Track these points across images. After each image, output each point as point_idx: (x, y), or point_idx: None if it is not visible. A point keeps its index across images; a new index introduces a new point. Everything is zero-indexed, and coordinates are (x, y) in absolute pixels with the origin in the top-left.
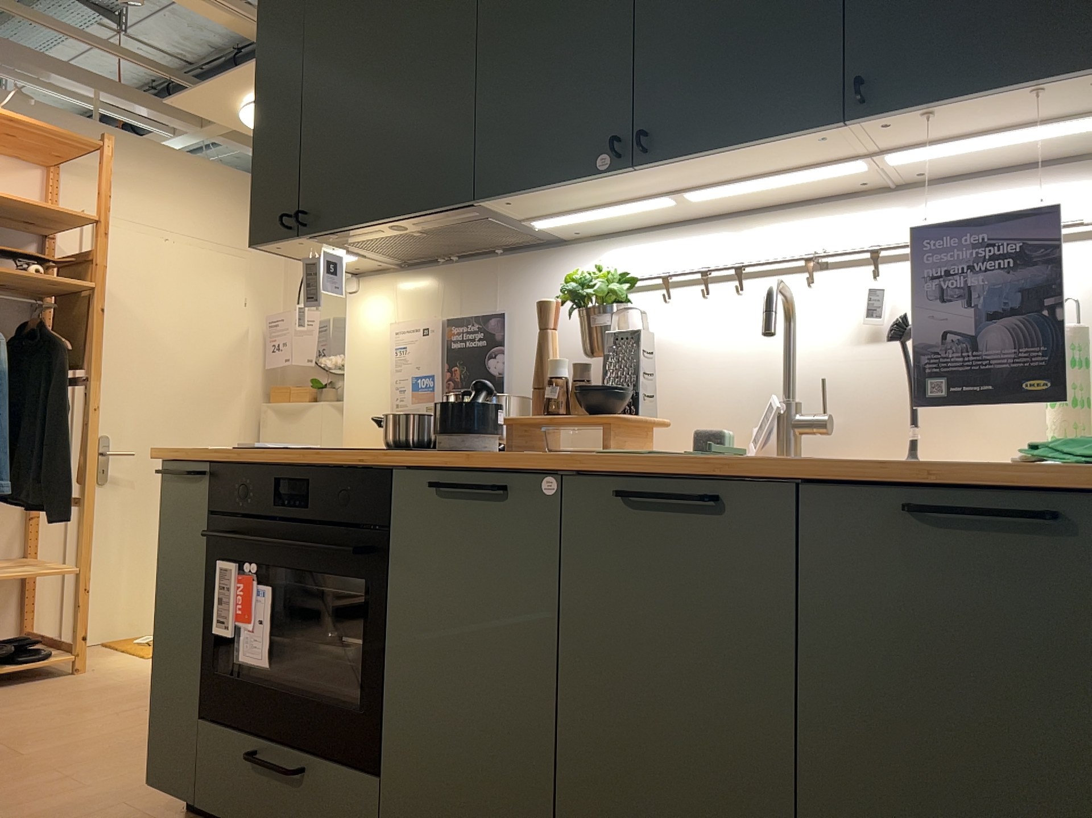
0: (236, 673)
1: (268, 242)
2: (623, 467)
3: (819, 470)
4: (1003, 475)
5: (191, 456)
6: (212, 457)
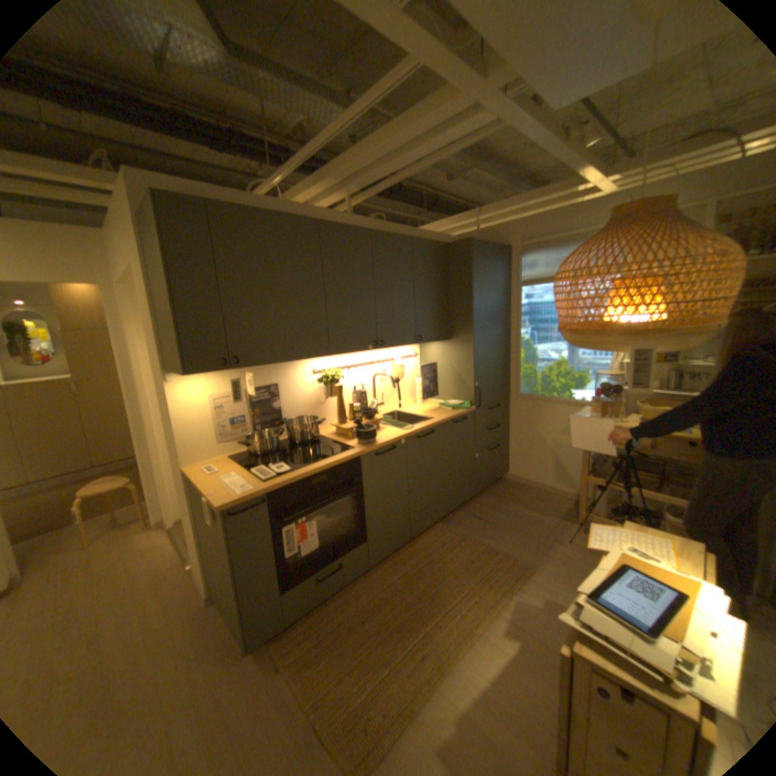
0: (286, 567)
1: (198, 373)
2: (418, 431)
3: (445, 420)
4: (457, 413)
5: (255, 496)
6: (265, 490)
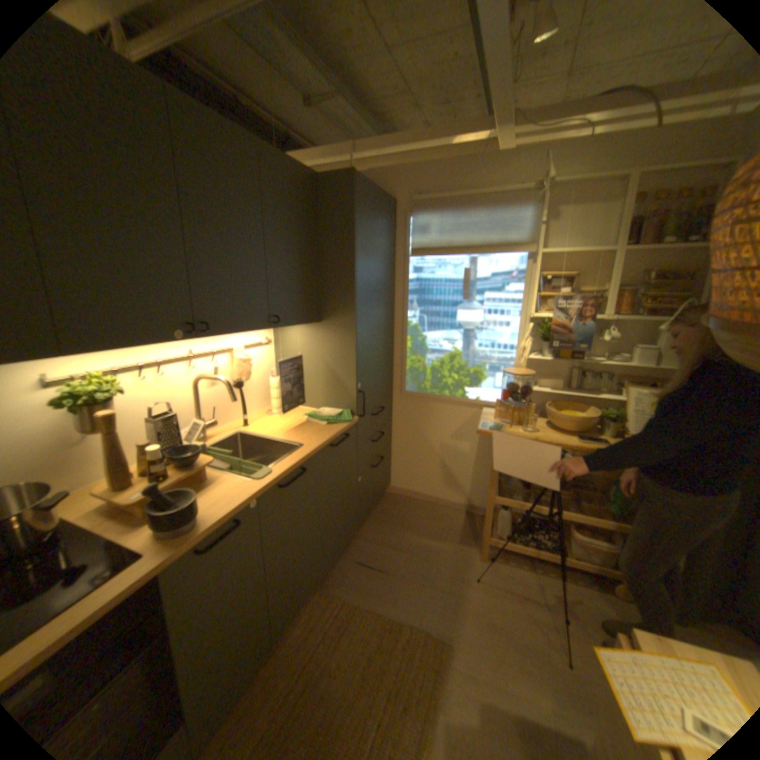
0: None
1: None
2: (280, 478)
3: (321, 447)
4: (336, 430)
5: None
6: None
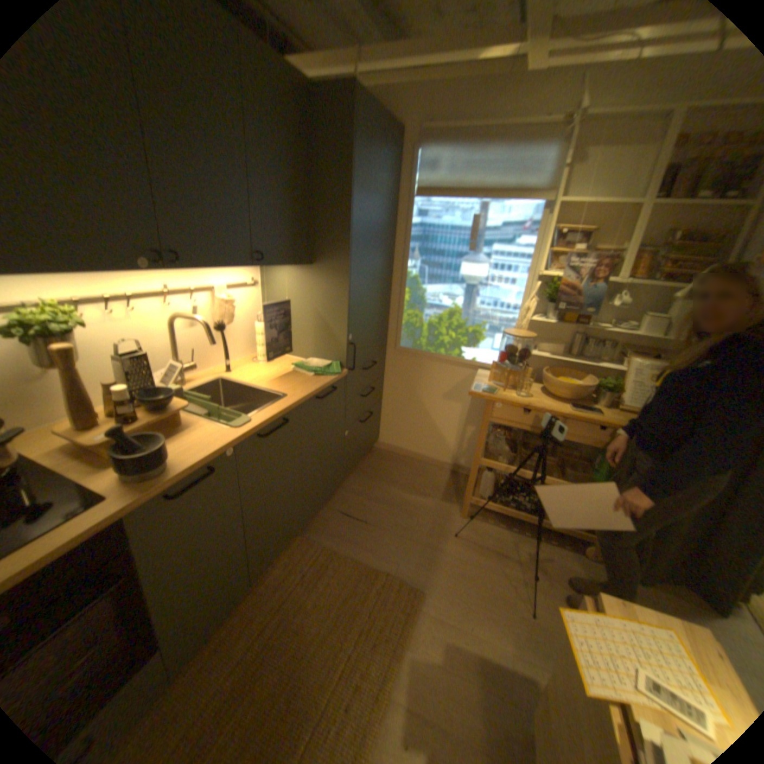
0: None
1: None
2: (260, 427)
3: (306, 399)
4: (324, 383)
5: None
6: None
